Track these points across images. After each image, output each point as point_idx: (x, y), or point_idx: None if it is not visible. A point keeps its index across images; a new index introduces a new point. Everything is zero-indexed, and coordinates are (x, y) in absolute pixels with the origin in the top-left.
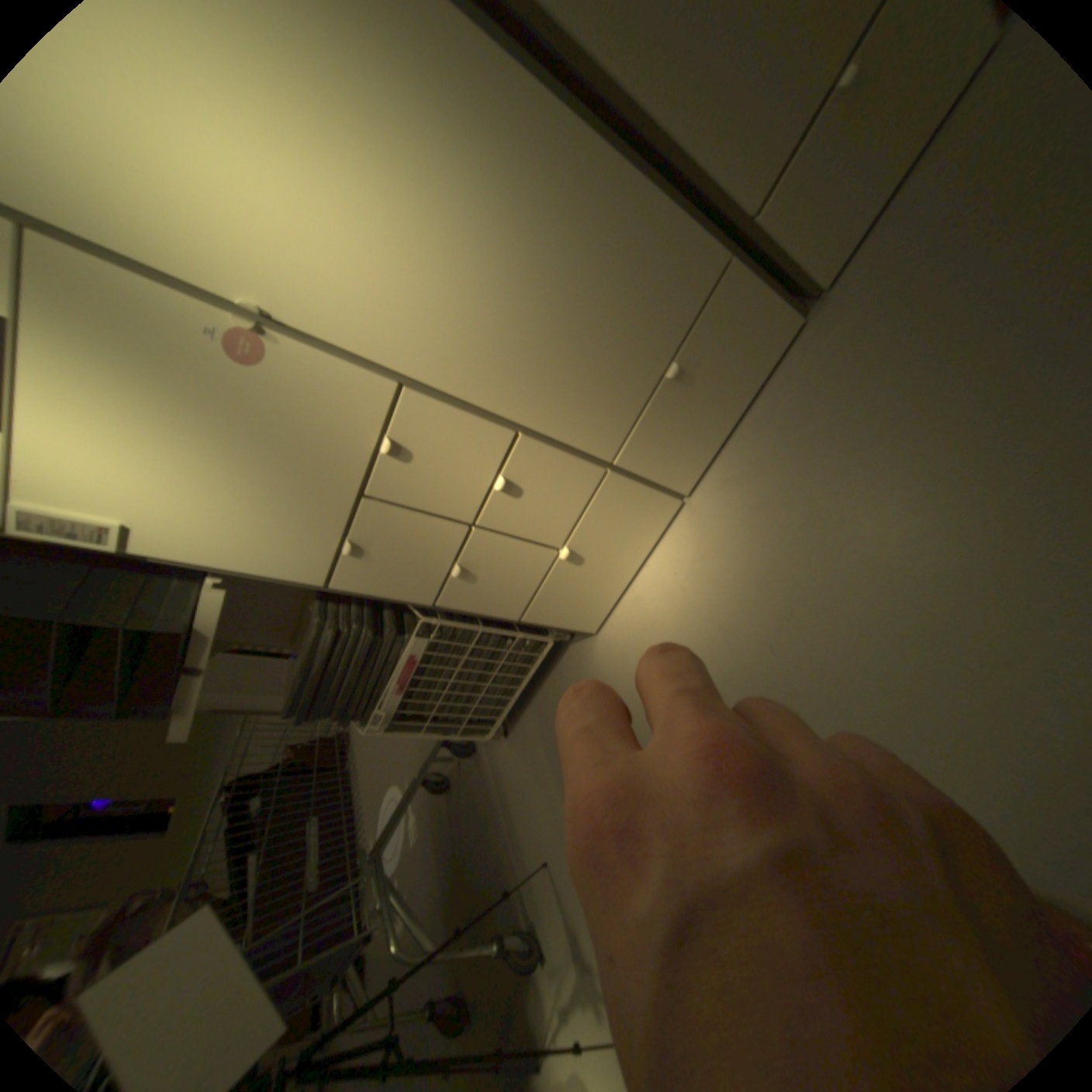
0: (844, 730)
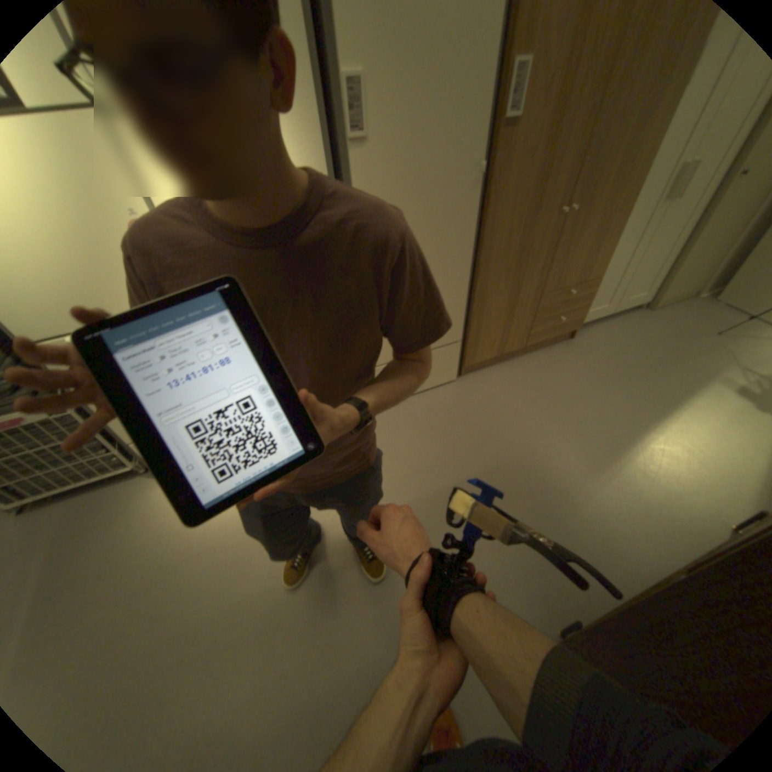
0: (256, 588)
